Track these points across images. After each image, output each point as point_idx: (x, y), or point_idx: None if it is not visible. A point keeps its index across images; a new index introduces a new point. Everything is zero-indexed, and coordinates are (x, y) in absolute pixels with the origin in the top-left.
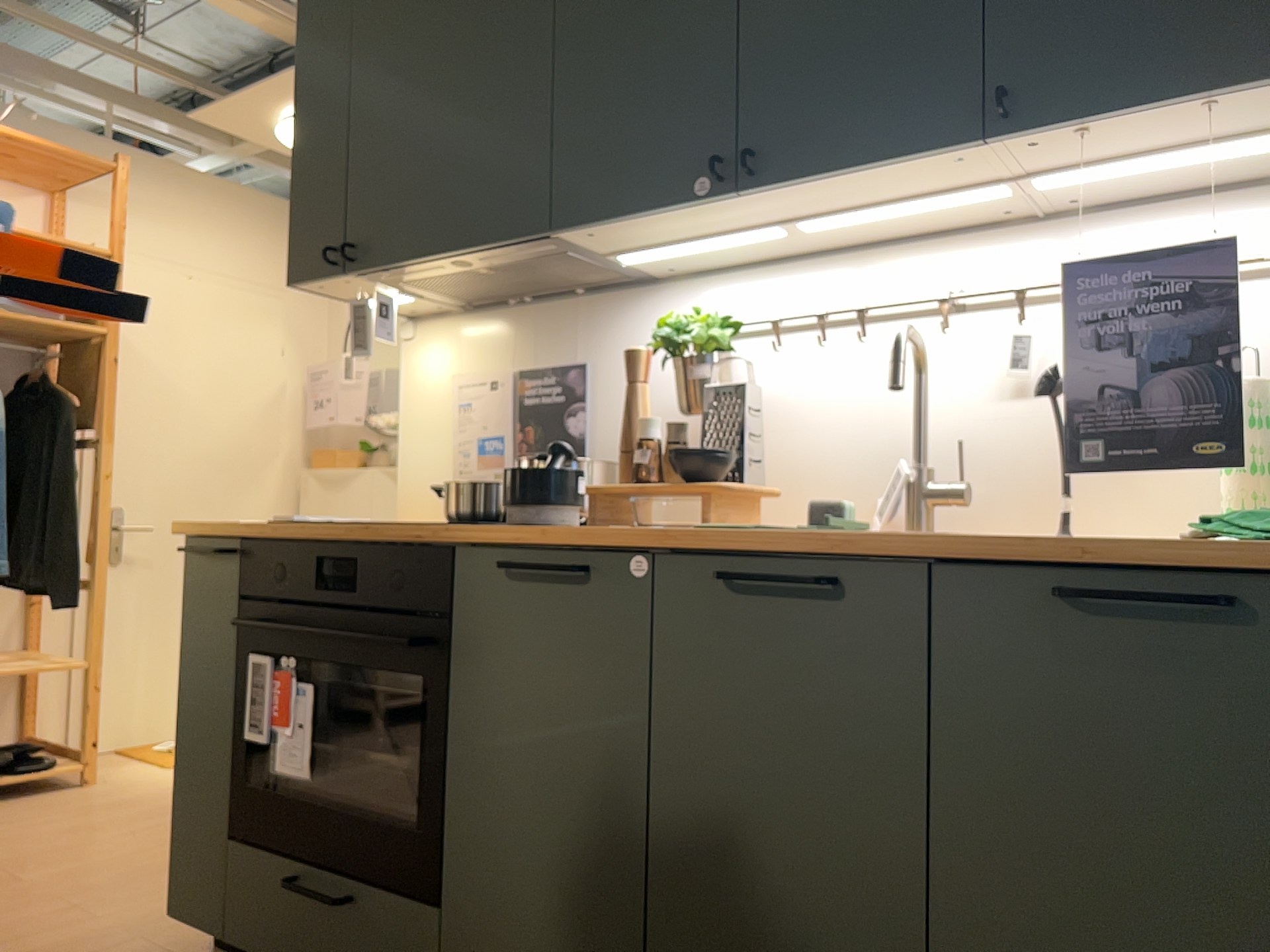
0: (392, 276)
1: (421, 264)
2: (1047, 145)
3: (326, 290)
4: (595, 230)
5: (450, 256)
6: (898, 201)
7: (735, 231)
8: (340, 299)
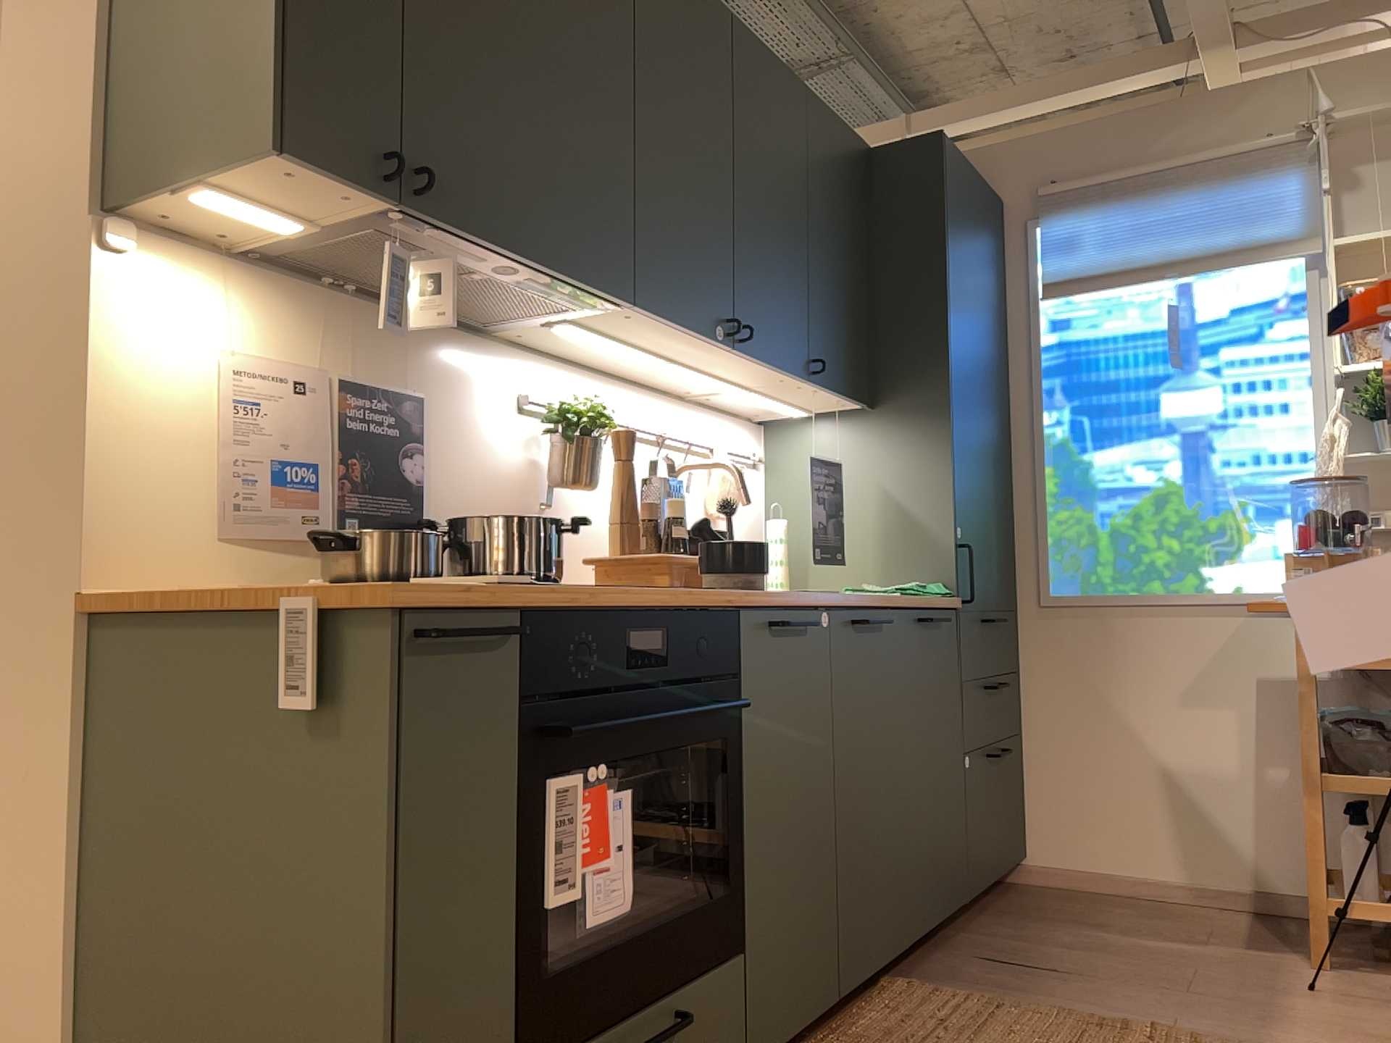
0: (421, 233)
1: (490, 250)
2: (800, 387)
3: (279, 177)
4: (636, 315)
5: (529, 265)
6: (718, 375)
7: (649, 349)
8: (211, 179)
